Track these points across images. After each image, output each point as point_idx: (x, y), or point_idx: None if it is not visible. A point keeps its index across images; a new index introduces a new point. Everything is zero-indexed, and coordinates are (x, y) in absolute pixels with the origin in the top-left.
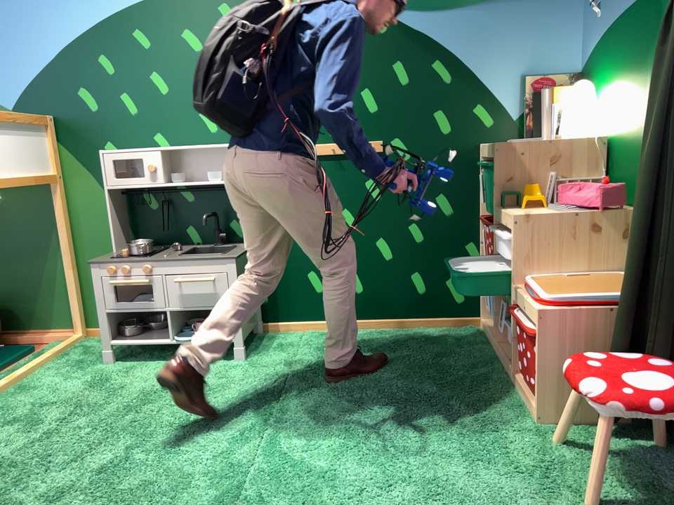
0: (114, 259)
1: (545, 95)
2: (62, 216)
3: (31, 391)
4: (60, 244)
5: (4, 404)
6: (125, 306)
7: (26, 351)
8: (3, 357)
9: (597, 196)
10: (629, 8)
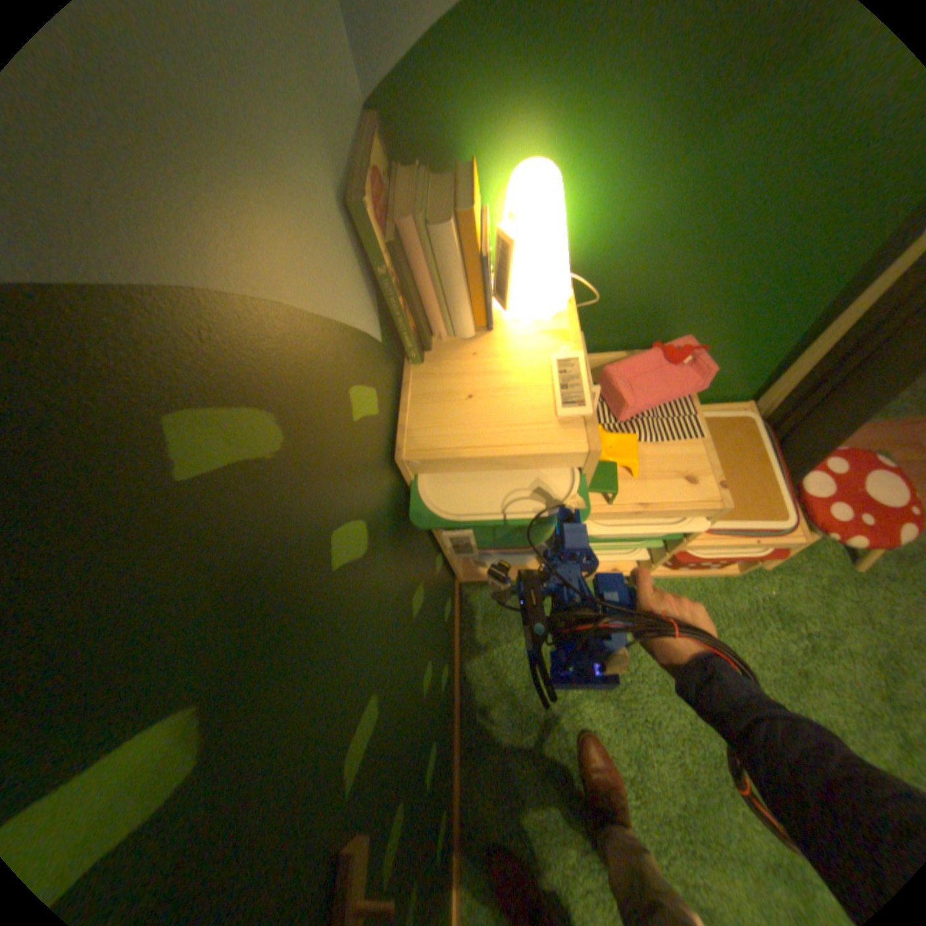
0: None
1: (451, 231)
2: None
3: None
4: None
5: None
6: None
7: None
8: None
9: (705, 379)
10: None
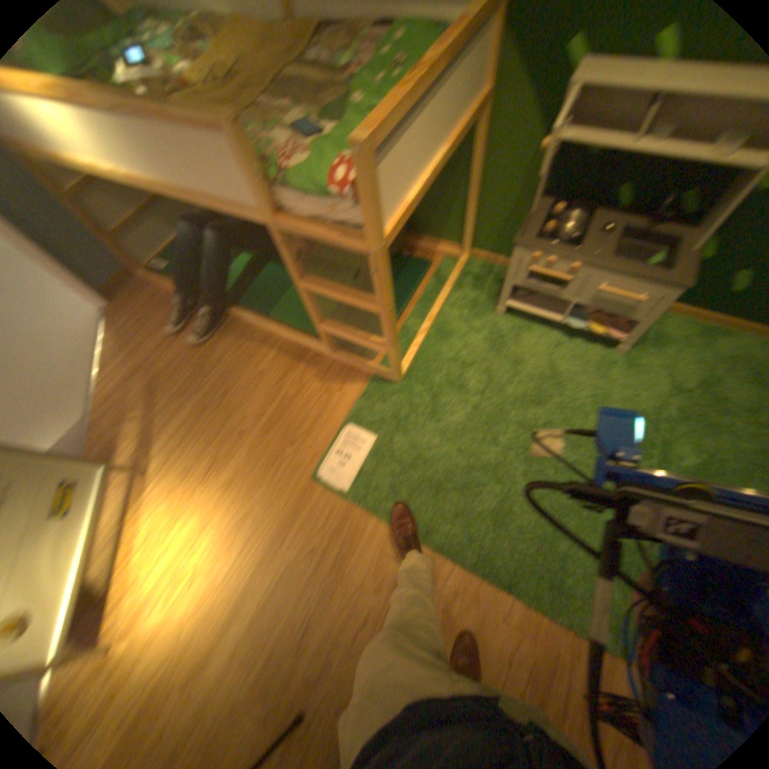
0: (538, 241)
1: None
2: (480, 147)
3: (447, 339)
4: (467, 172)
5: (432, 351)
6: (528, 279)
7: (425, 268)
8: (412, 276)
9: None
10: None
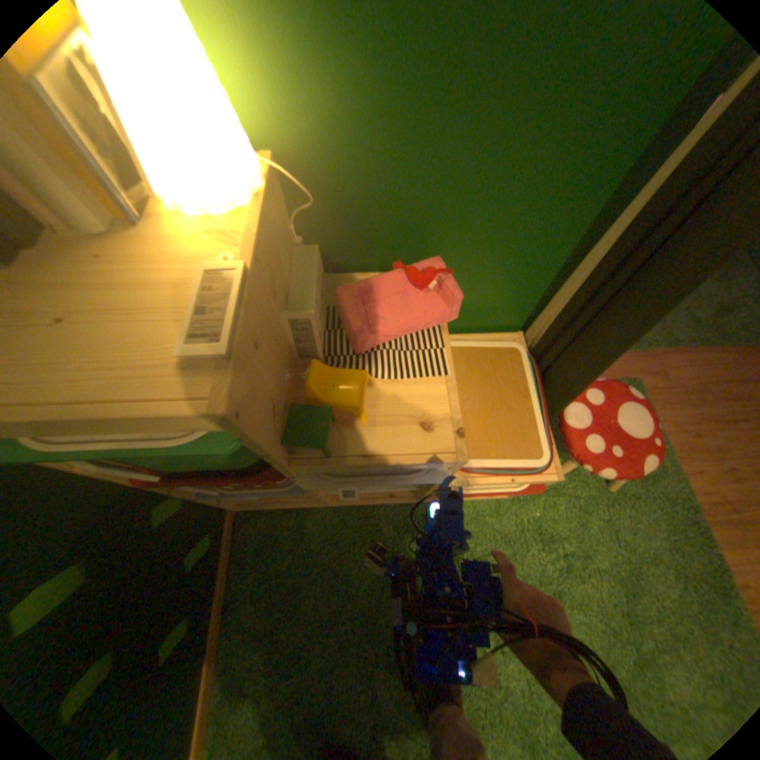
0: None
1: None
2: None
3: None
4: None
5: None
6: None
7: None
8: None
9: (454, 308)
10: None
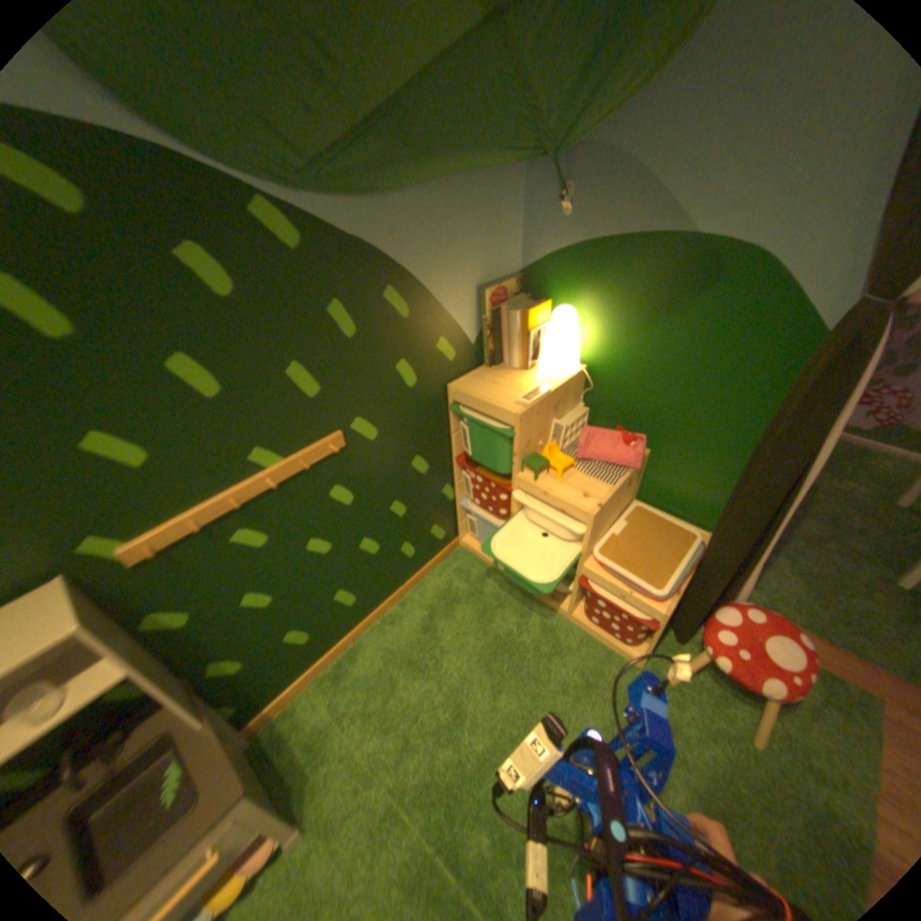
0: None
1: (517, 317)
2: None
3: None
4: None
5: None
6: None
7: None
8: None
9: (637, 460)
10: (646, 235)
